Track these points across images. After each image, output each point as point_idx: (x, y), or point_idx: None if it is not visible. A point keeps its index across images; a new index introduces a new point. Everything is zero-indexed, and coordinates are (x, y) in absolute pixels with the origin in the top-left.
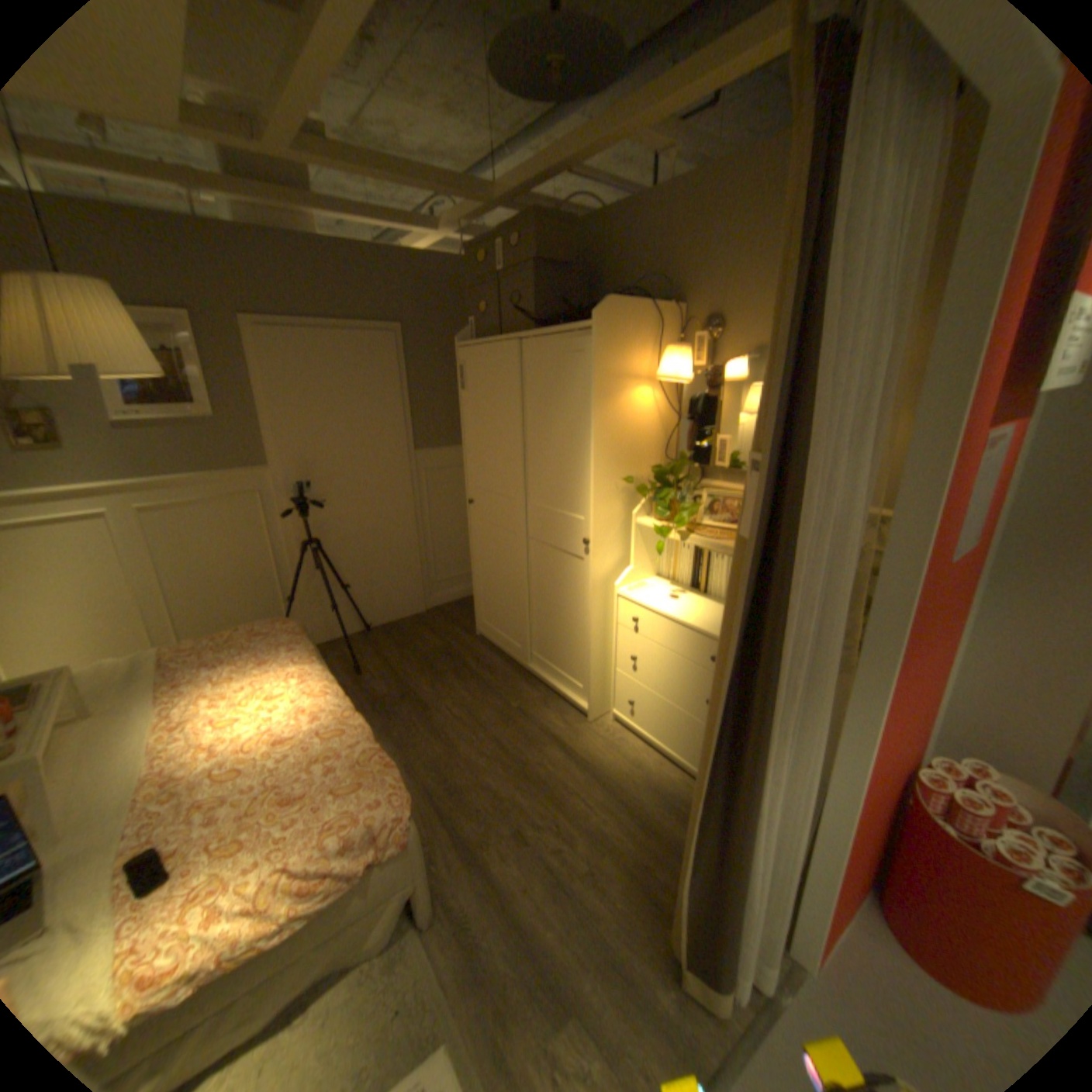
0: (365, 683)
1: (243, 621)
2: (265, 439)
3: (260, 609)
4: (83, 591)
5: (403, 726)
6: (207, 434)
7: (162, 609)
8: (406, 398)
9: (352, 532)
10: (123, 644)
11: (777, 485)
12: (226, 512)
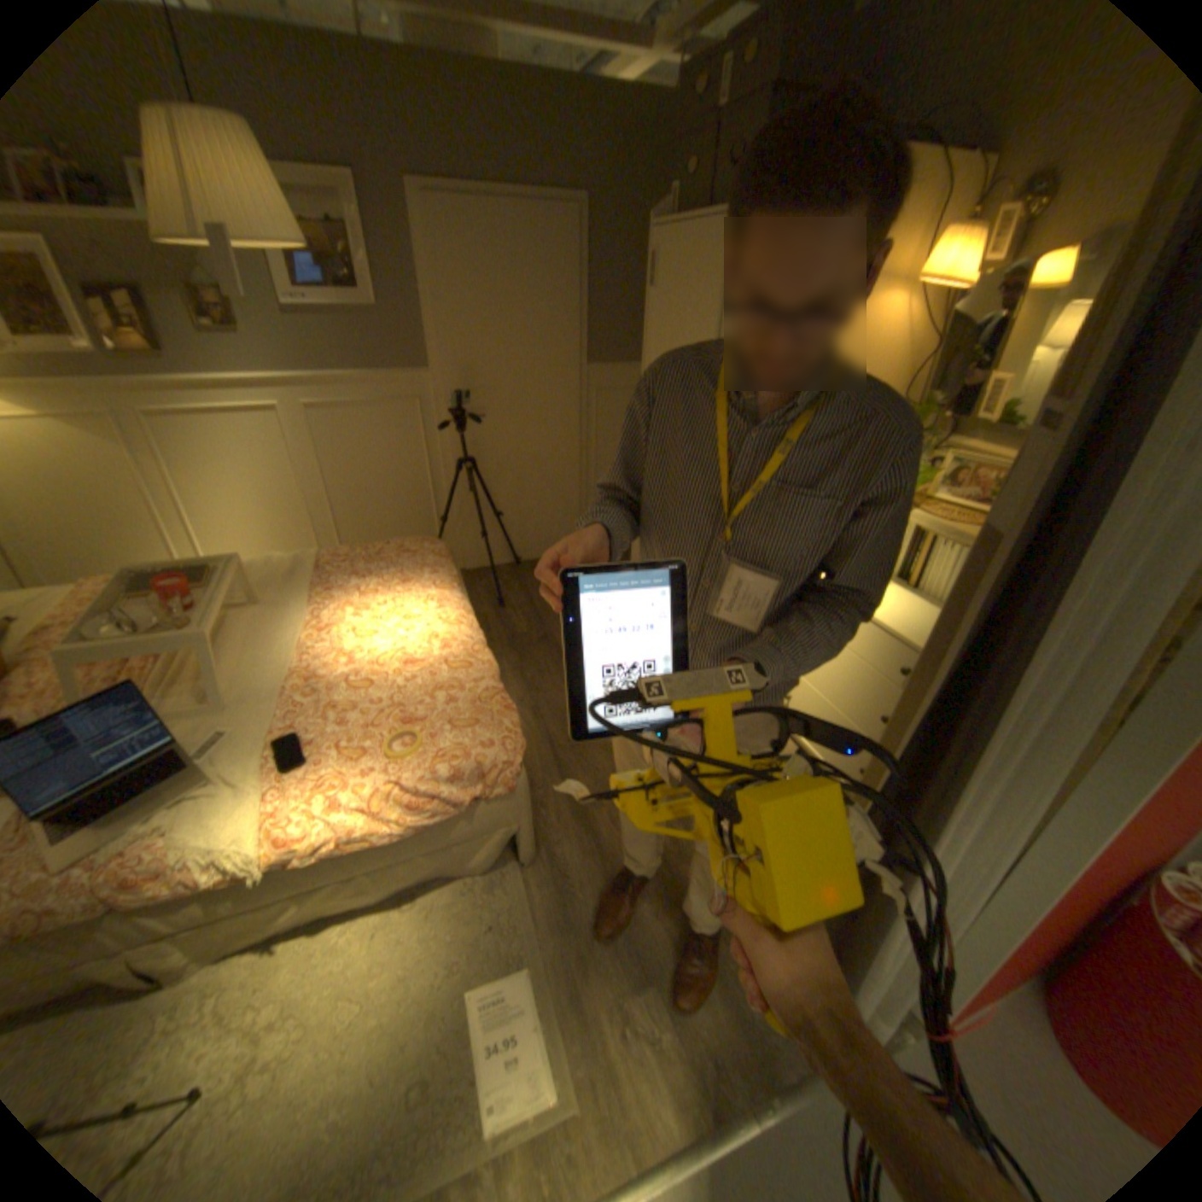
0: (508, 617)
1: (399, 535)
2: (427, 337)
3: (415, 525)
4: (260, 483)
5: (537, 668)
6: (369, 326)
7: (327, 512)
8: (584, 296)
9: (510, 455)
10: (295, 540)
11: (1071, 454)
12: (386, 418)
